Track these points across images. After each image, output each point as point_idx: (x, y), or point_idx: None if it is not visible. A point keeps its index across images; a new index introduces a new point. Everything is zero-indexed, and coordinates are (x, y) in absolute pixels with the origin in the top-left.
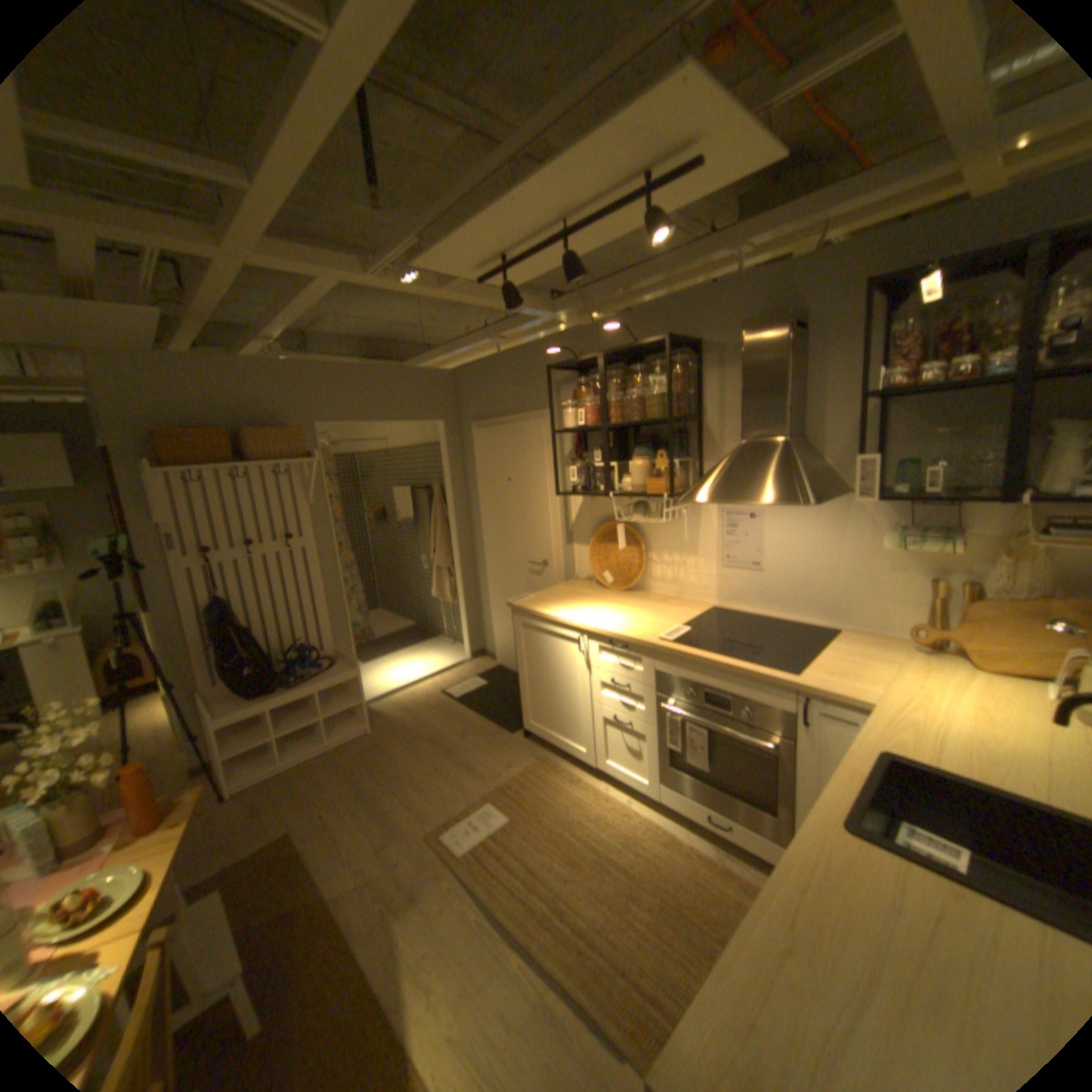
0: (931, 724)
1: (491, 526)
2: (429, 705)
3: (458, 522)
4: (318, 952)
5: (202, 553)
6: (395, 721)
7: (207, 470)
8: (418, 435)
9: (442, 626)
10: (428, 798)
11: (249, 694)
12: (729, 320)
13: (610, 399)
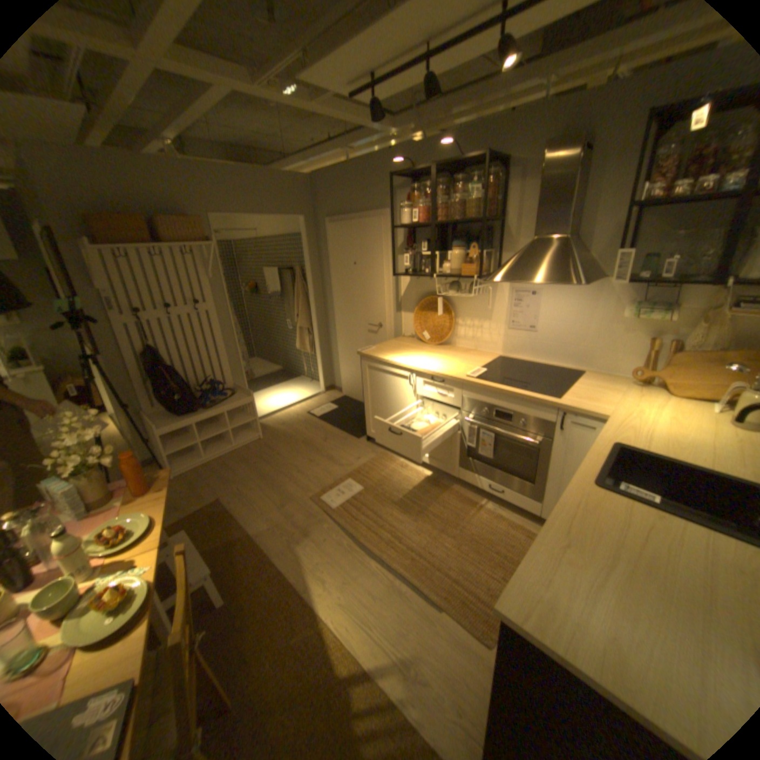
0: (643, 427)
1: (340, 298)
2: (300, 420)
3: (315, 295)
4: (251, 562)
5: (135, 312)
6: (279, 430)
7: (132, 248)
8: (283, 227)
9: (303, 369)
10: (307, 477)
11: (179, 412)
12: (534, 140)
13: (437, 202)
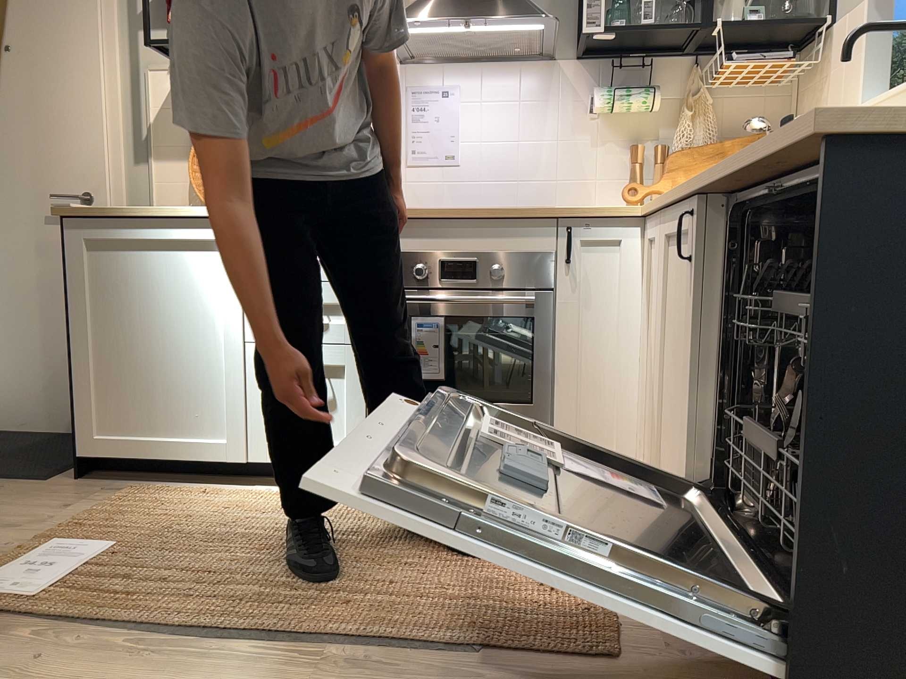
0: None
1: None
2: None
3: None
4: None
5: None
6: None
7: None
8: None
9: None
10: None
11: None
12: None
13: None
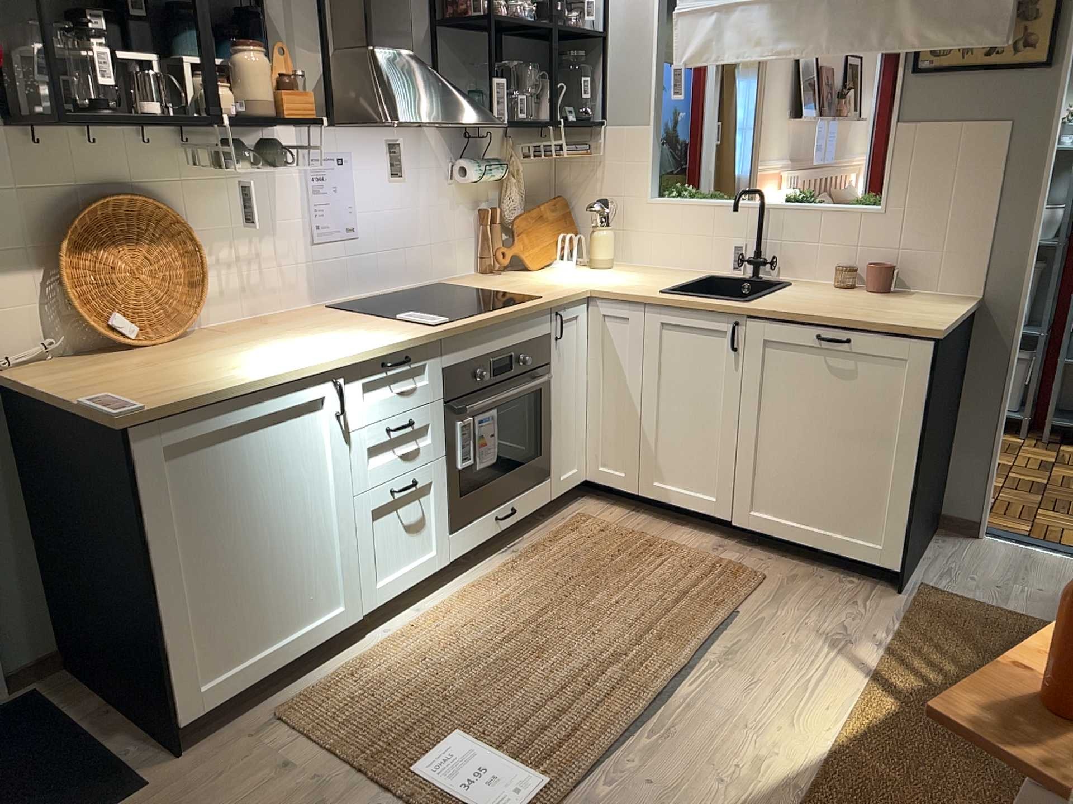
0: (614, 284)
1: None
2: None
3: None
4: None
5: None
6: None
7: None
8: None
9: None
10: None
11: None
12: None
13: None
